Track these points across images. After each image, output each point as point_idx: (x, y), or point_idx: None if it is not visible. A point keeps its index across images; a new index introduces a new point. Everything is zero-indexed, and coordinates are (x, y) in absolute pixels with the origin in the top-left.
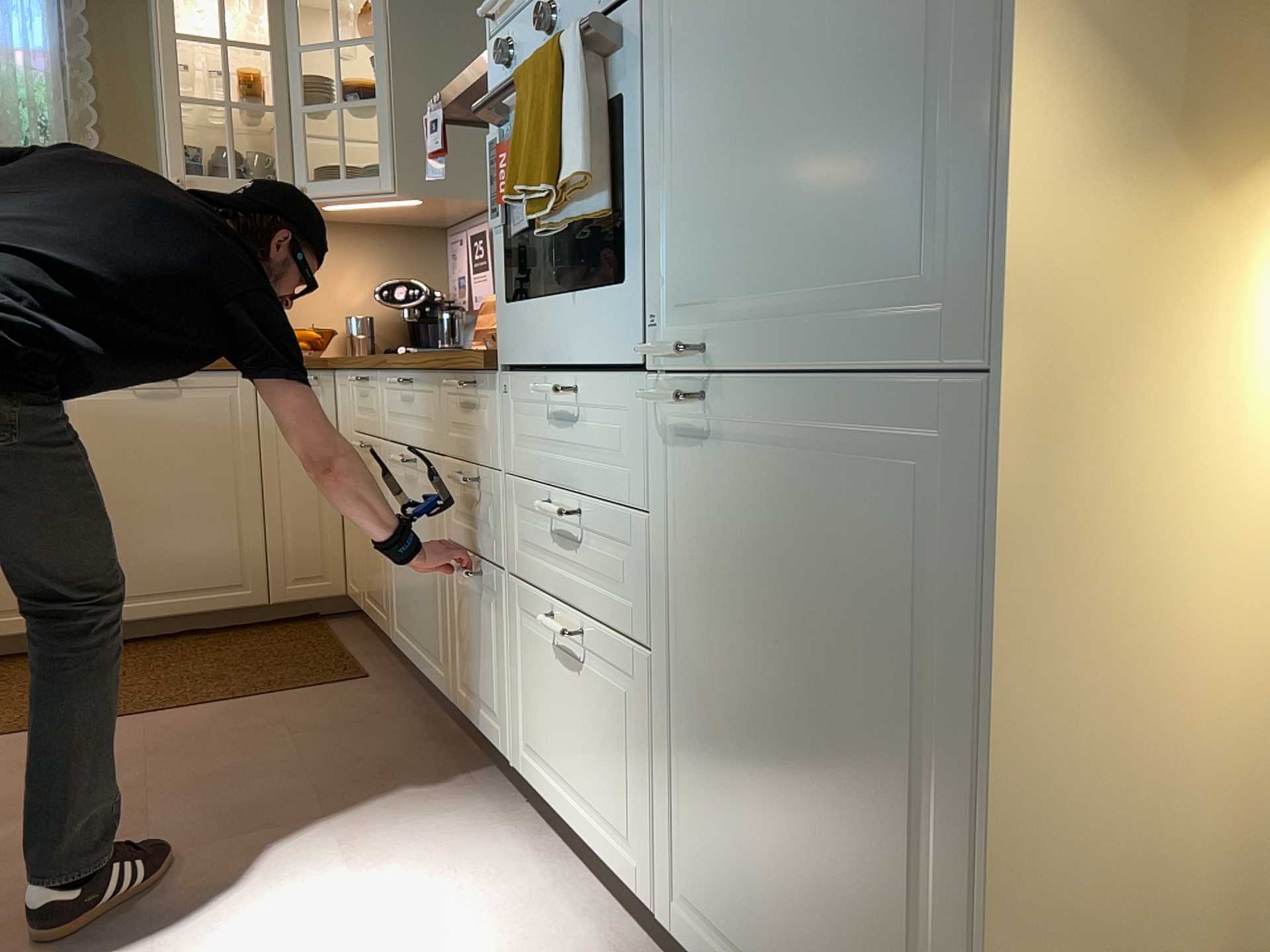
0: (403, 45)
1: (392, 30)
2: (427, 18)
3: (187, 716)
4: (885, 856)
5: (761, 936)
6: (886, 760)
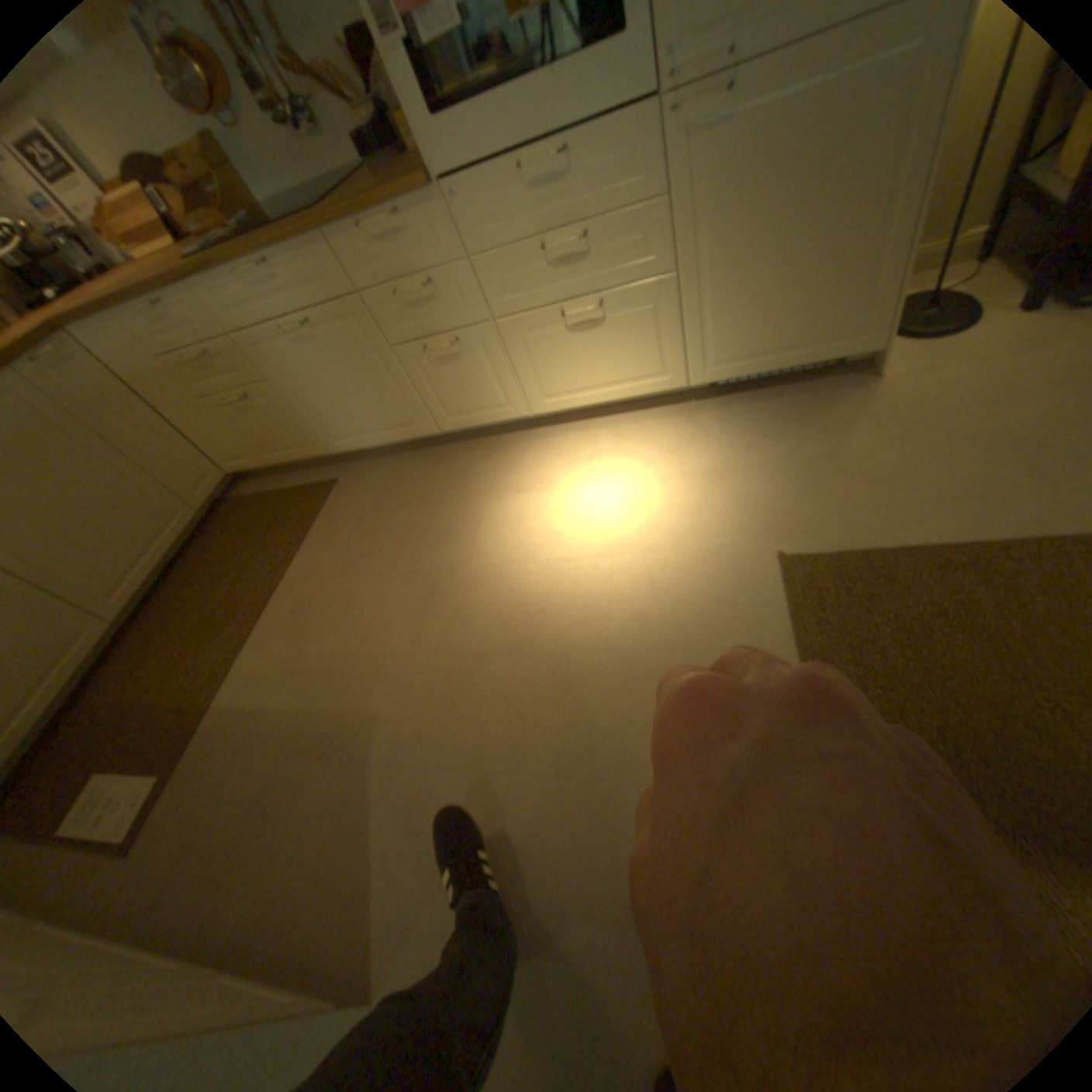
0: None
1: None
2: None
3: (302, 563)
4: (853, 250)
5: (766, 337)
6: (858, 210)
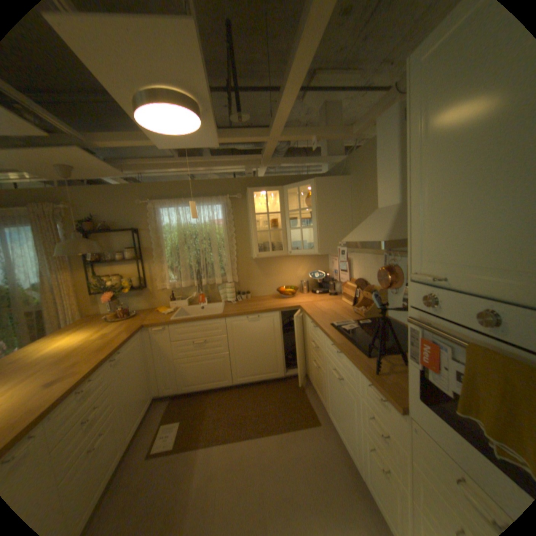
0: (321, 209)
1: (317, 204)
2: (328, 199)
3: (268, 443)
4: None
5: None
6: None
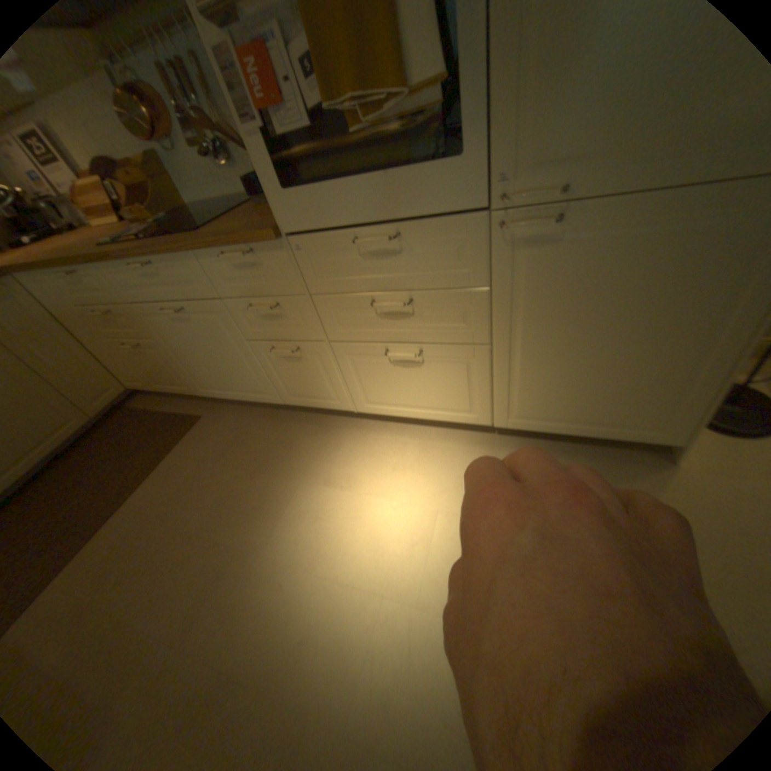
0: None
1: None
2: None
3: (142, 494)
4: (664, 369)
5: (568, 411)
6: (676, 340)
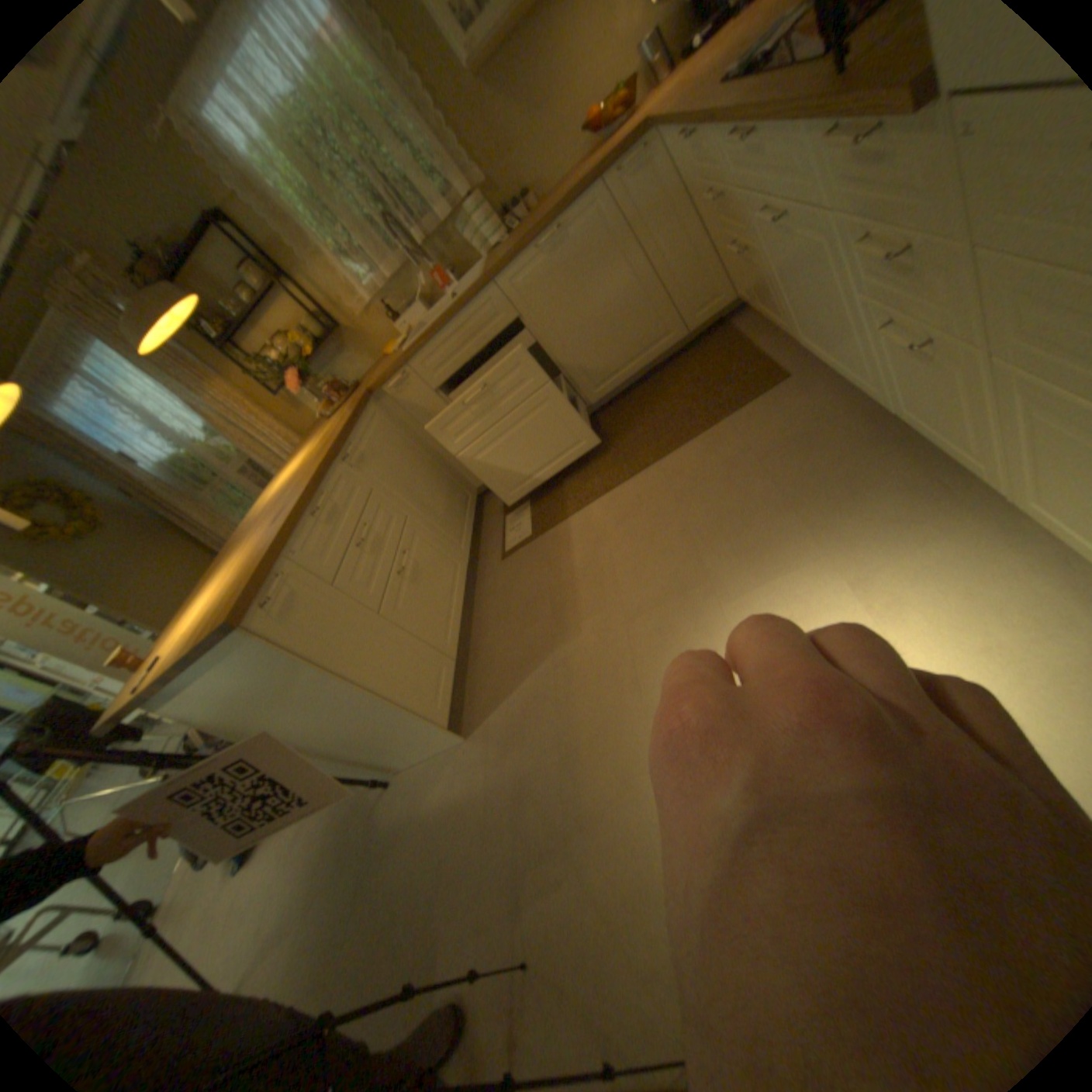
0: None
1: None
2: None
3: (685, 452)
4: None
5: None
6: None
